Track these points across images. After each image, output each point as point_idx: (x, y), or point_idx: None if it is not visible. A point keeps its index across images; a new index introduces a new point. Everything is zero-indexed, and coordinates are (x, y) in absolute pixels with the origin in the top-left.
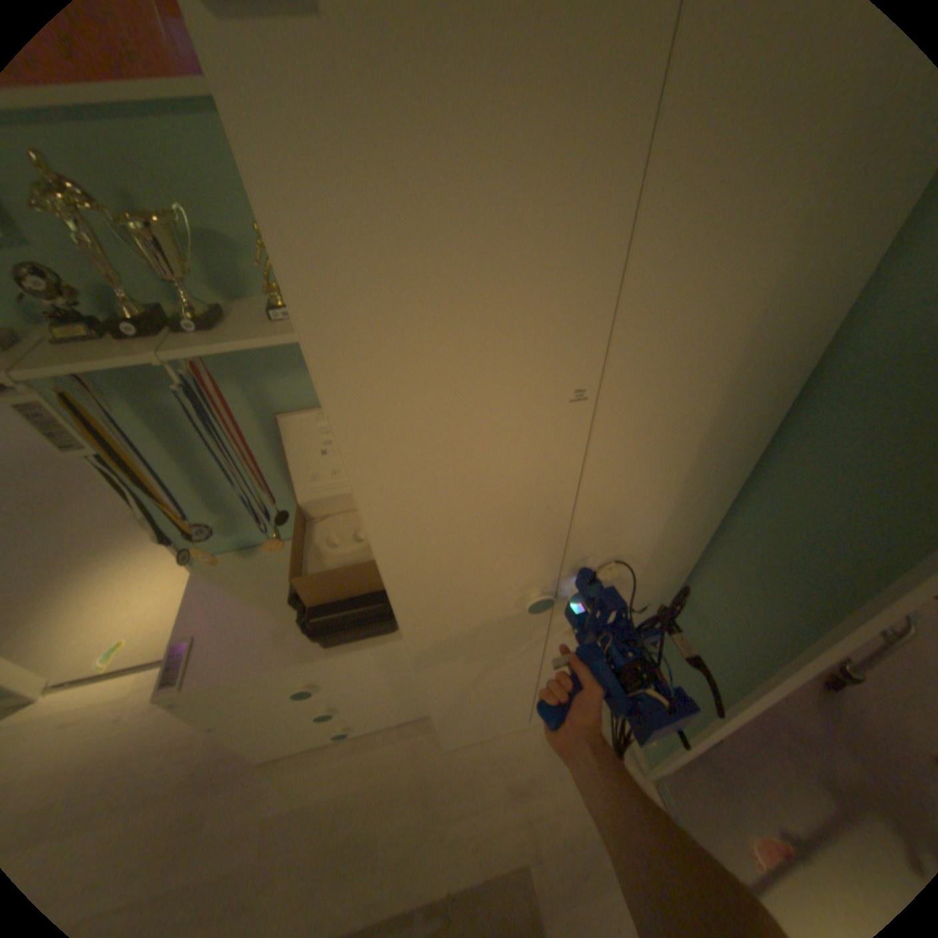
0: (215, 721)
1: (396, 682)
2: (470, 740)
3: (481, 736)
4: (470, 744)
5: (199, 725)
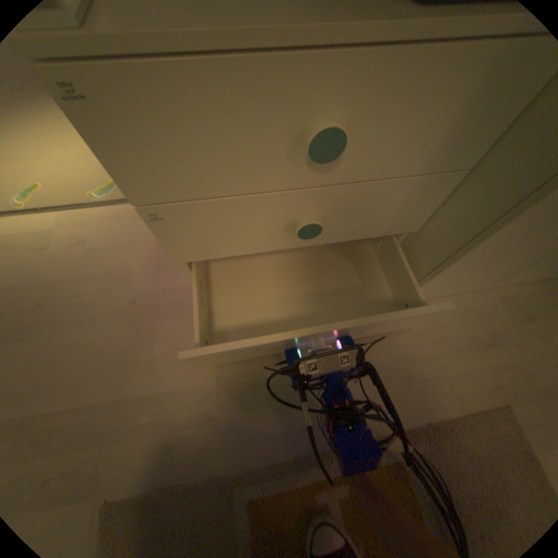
0: (165, 194)
1: (423, 187)
2: (438, 290)
3: (450, 288)
4: (429, 296)
5: (139, 197)
